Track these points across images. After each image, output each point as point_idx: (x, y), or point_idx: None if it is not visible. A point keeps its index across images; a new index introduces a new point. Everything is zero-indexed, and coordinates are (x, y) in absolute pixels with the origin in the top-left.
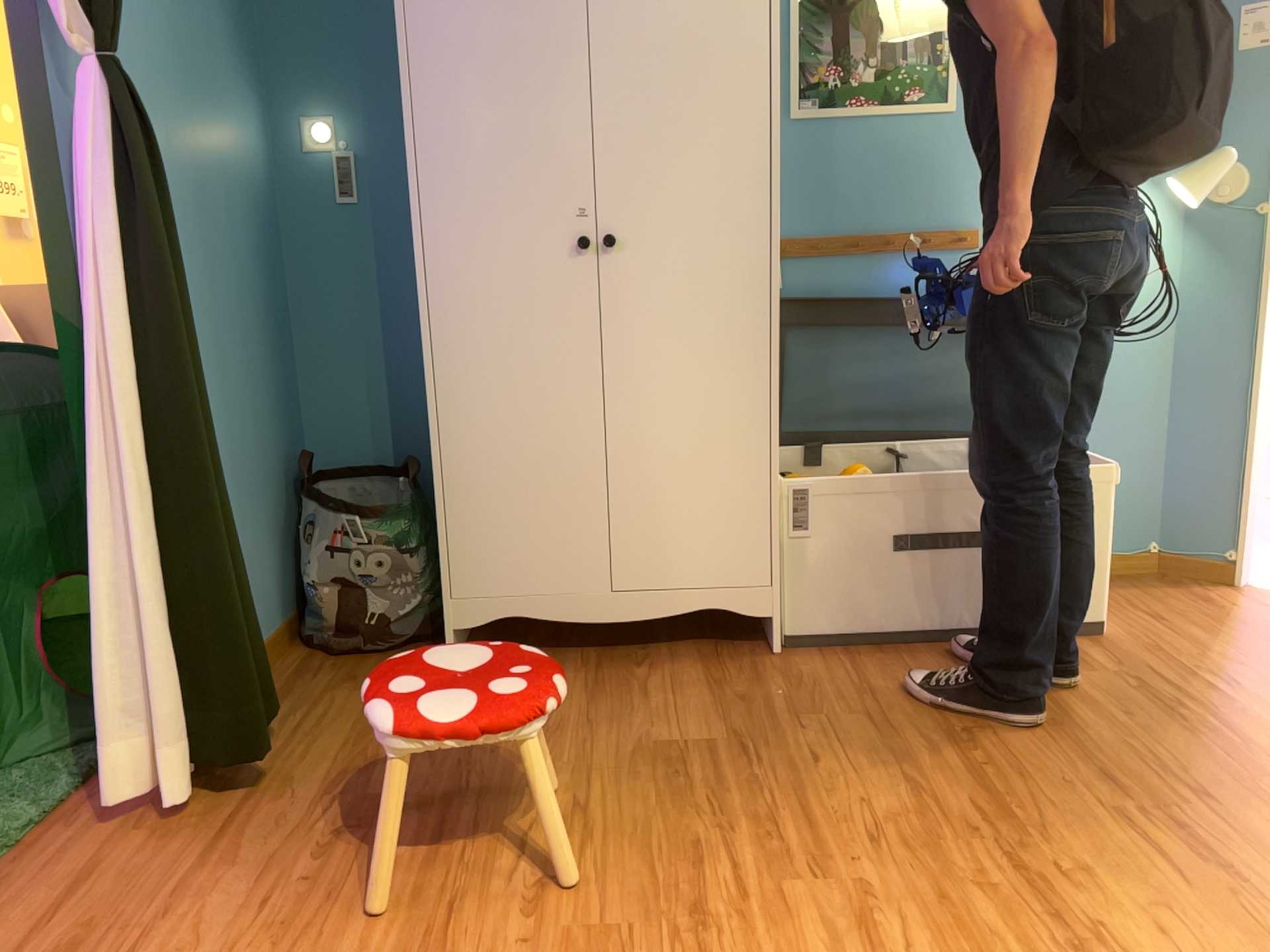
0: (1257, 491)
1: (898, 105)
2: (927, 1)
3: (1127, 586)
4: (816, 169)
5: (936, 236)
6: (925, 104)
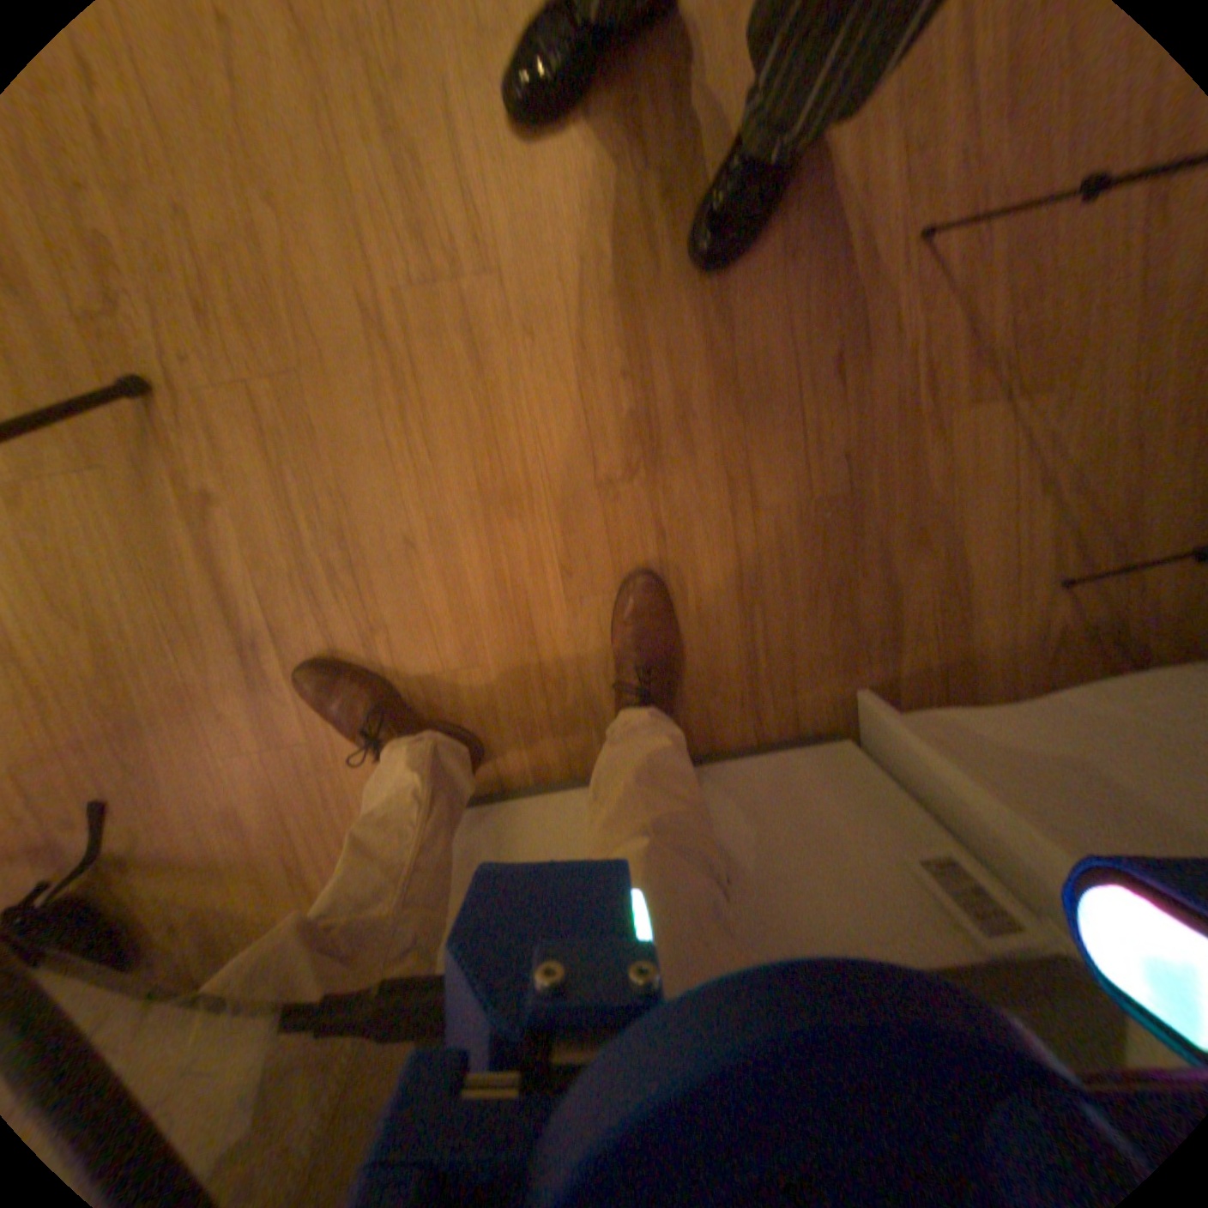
0: None
1: None
2: None
3: None
4: None
5: None
6: None
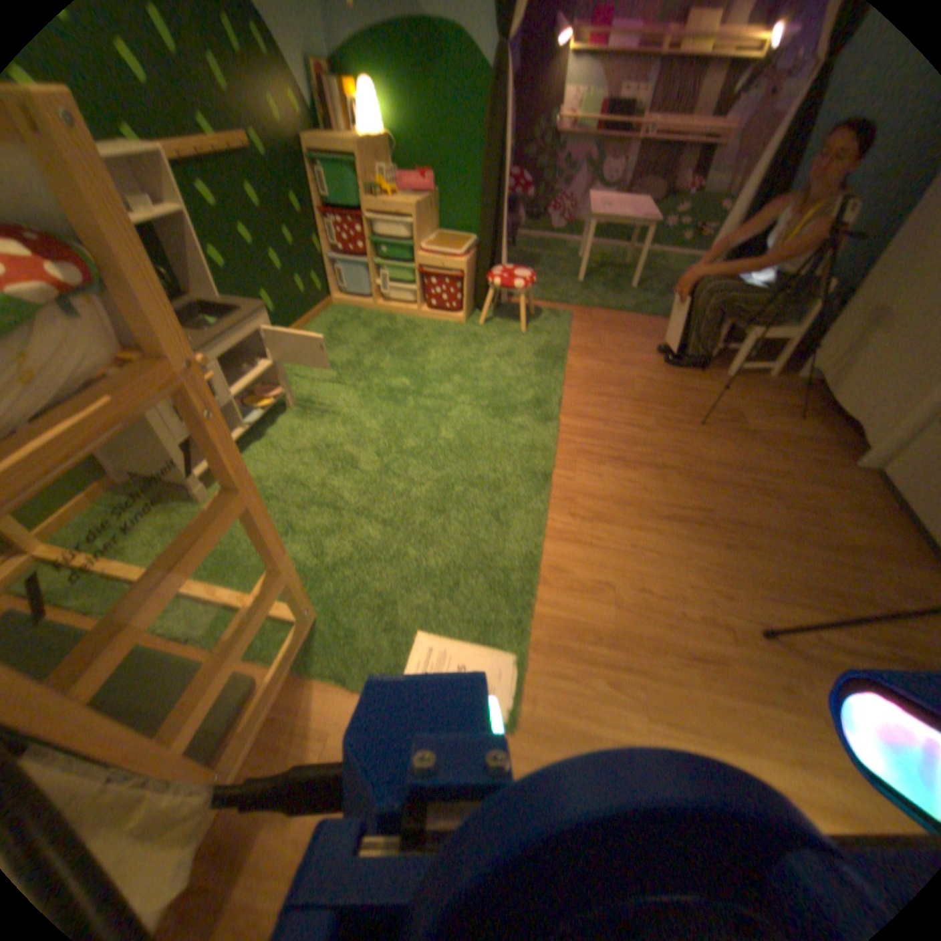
0: None
1: None
2: None
3: None
4: None
5: None
6: None
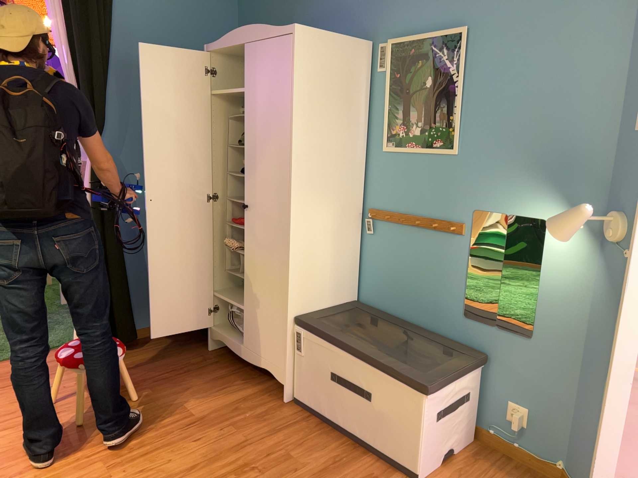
0: (615, 460)
1: (429, 148)
2: (446, 91)
3: (517, 476)
4: (393, 176)
5: (442, 223)
6: (442, 148)
